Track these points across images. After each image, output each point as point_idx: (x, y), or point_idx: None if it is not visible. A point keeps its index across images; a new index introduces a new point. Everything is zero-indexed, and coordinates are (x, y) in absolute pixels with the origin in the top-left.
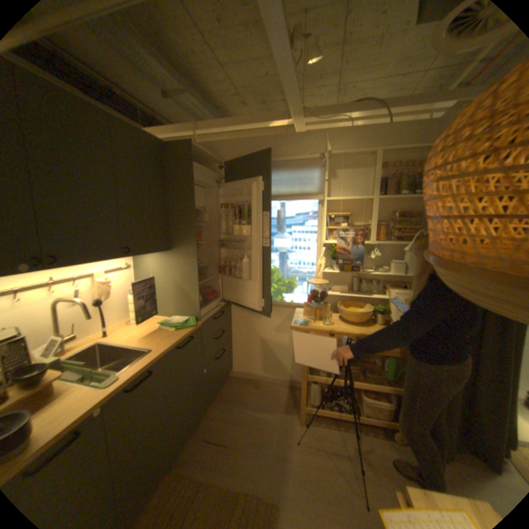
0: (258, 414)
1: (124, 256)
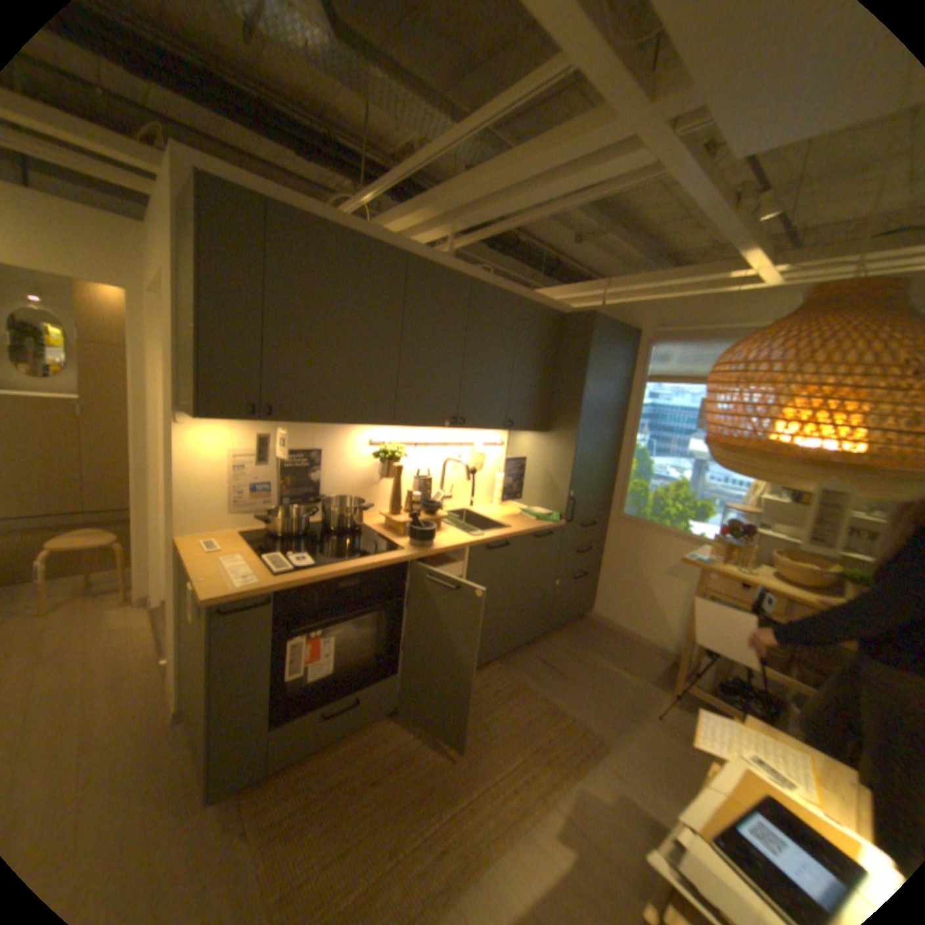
0: (614, 668)
1: (503, 430)
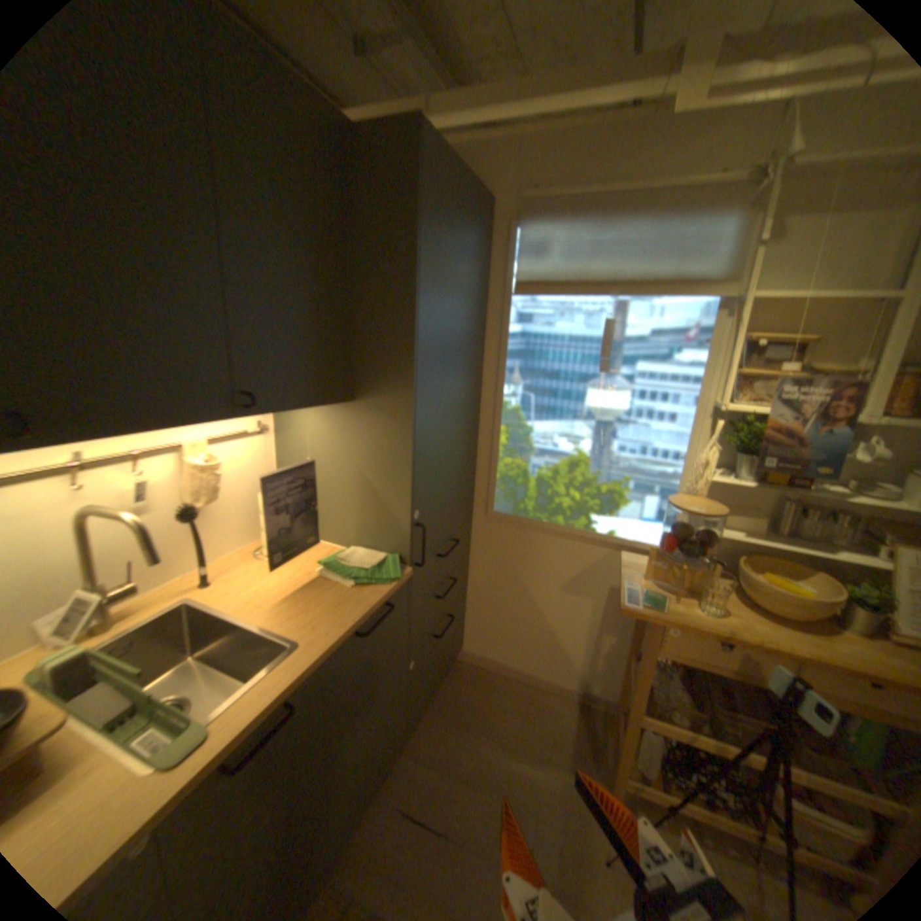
0: (515, 763)
1: (244, 412)
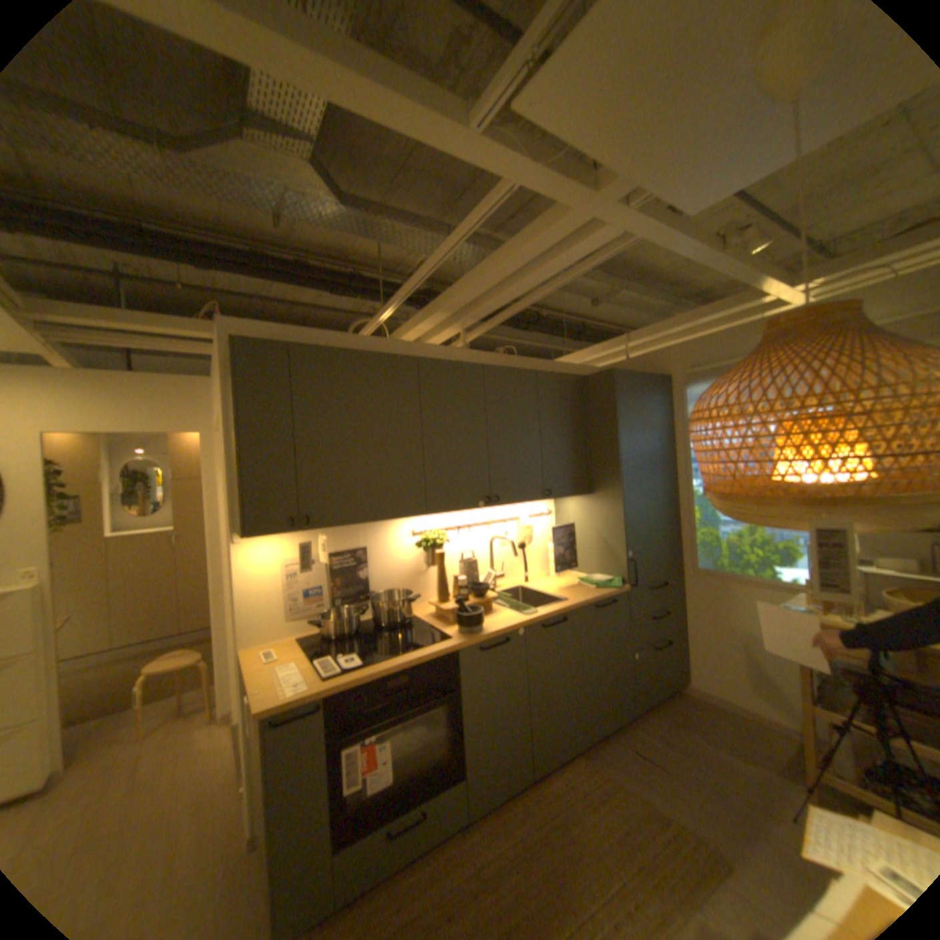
0: (726, 756)
1: (544, 499)
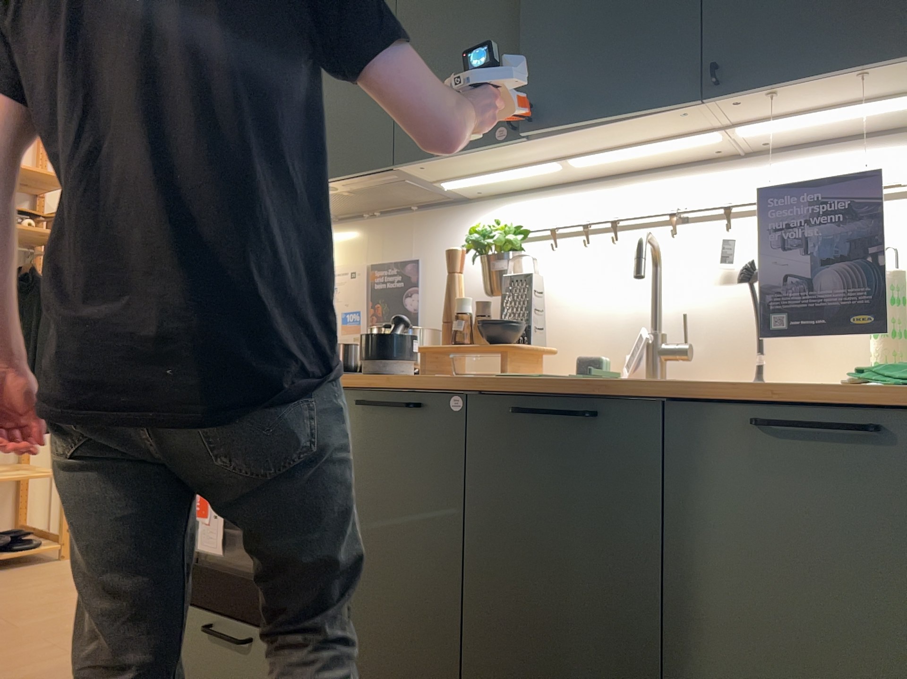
0: None
1: (746, 104)
